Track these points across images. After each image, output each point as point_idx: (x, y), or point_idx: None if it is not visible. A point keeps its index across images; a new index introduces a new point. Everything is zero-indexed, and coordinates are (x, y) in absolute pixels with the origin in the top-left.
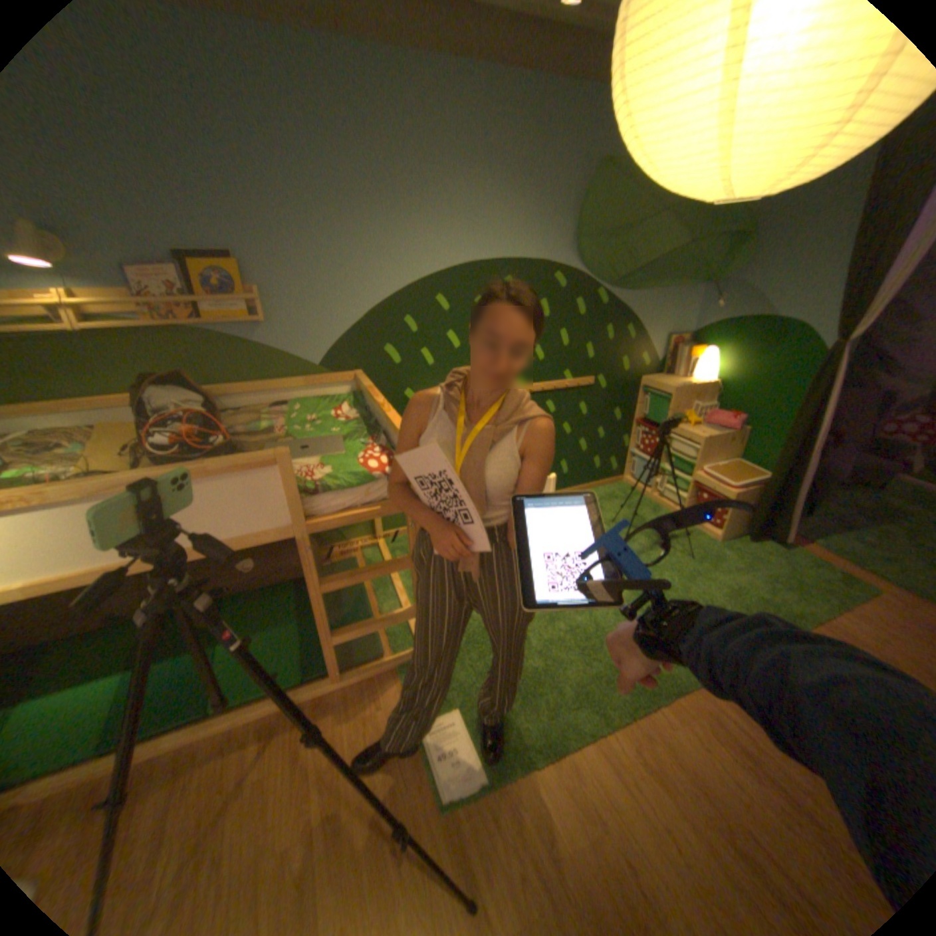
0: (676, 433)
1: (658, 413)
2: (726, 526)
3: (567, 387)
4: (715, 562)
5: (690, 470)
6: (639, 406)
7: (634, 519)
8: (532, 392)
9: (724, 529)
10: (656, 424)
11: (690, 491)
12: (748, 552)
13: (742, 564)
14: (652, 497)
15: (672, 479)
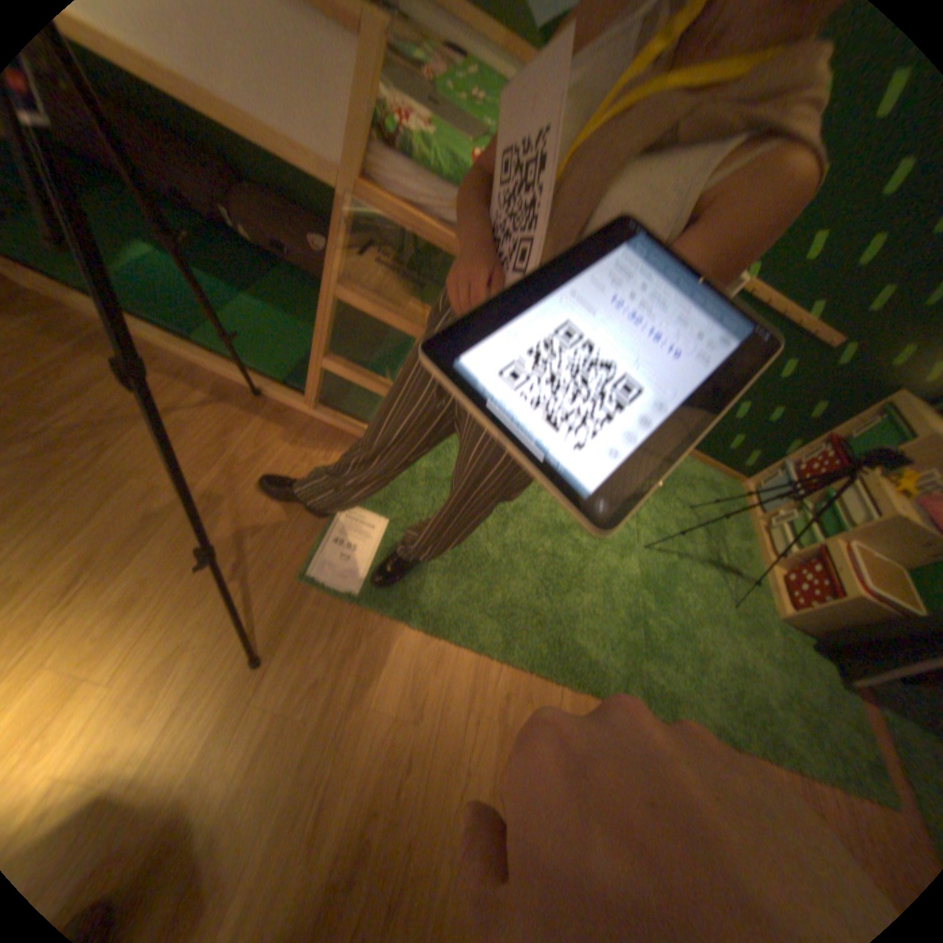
0: (865, 483)
1: (870, 445)
2: (805, 613)
3: (799, 325)
4: (754, 630)
5: (832, 532)
6: (854, 422)
7: (714, 524)
8: (753, 294)
9: (799, 612)
10: (850, 456)
11: (805, 550)
12: (798, 652)
13: (780, 655)
14: (755, 522)
15: (799, 524)
